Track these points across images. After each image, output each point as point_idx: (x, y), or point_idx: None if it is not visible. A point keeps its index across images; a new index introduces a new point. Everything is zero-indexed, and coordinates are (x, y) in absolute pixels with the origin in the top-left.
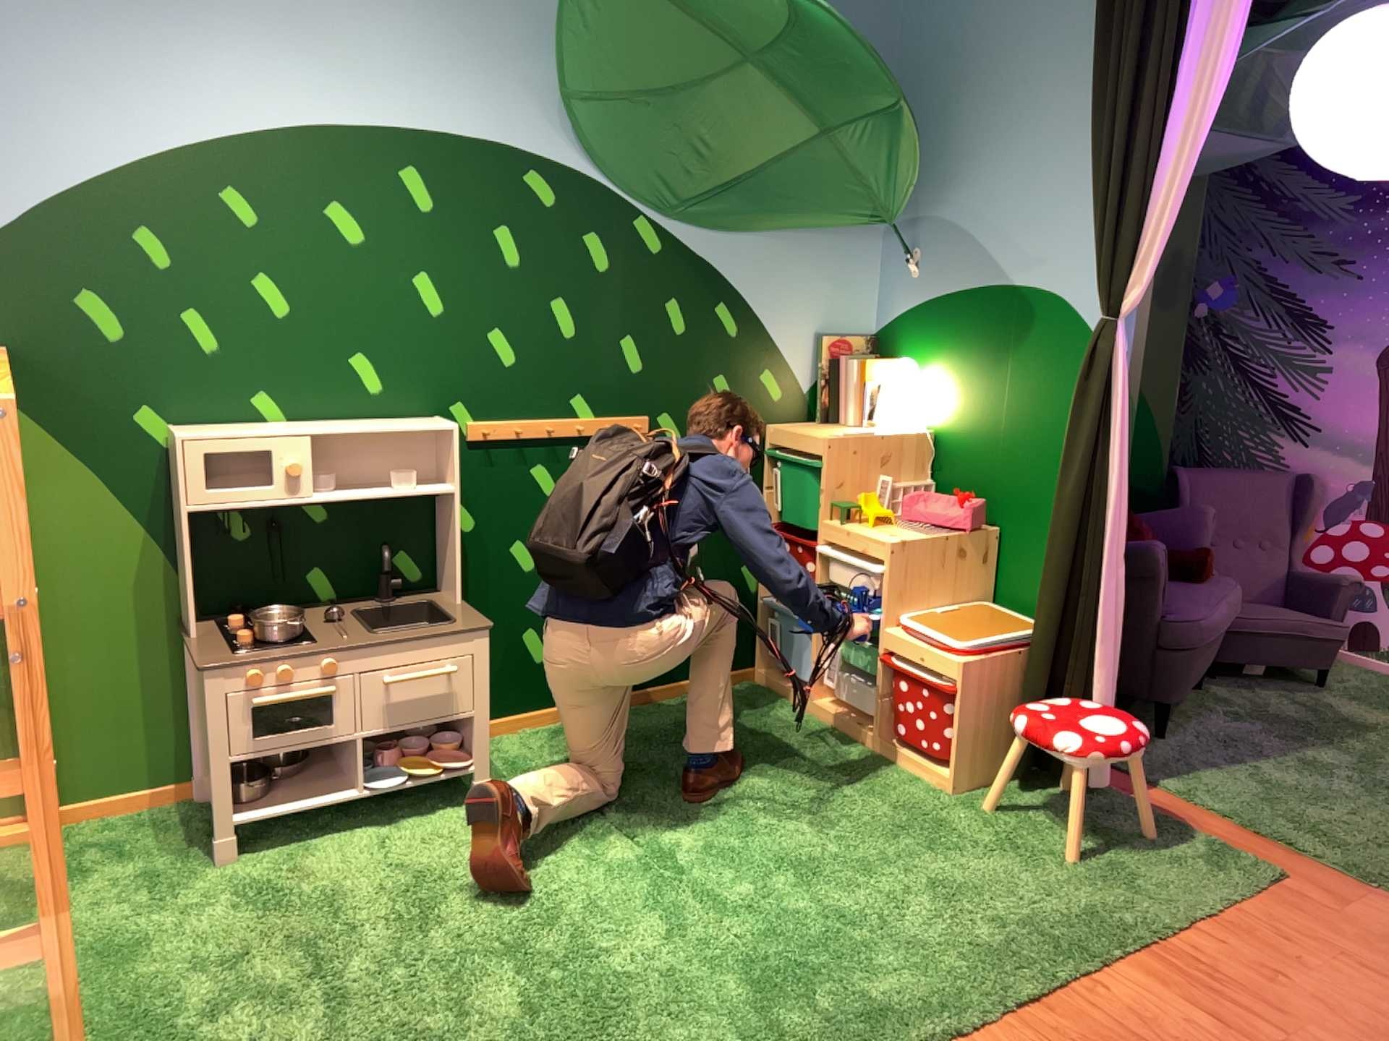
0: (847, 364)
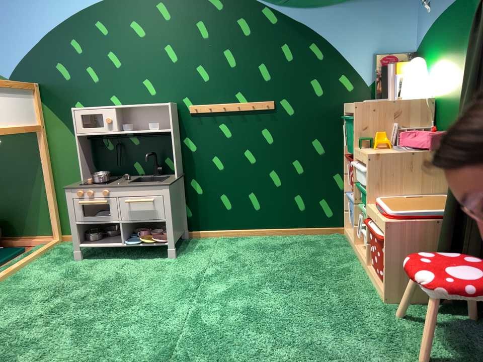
0: (391, 66)
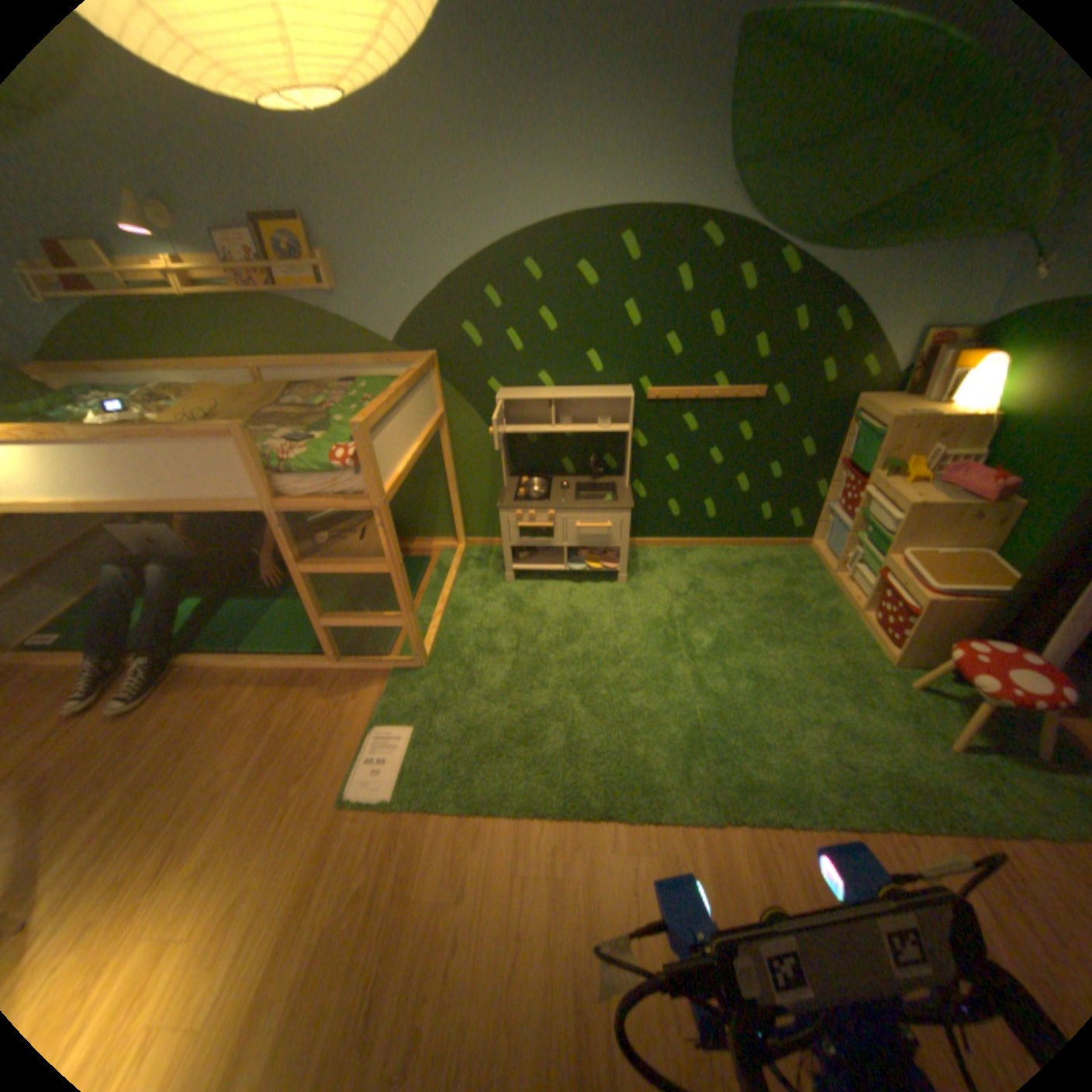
0: (947, 351)
